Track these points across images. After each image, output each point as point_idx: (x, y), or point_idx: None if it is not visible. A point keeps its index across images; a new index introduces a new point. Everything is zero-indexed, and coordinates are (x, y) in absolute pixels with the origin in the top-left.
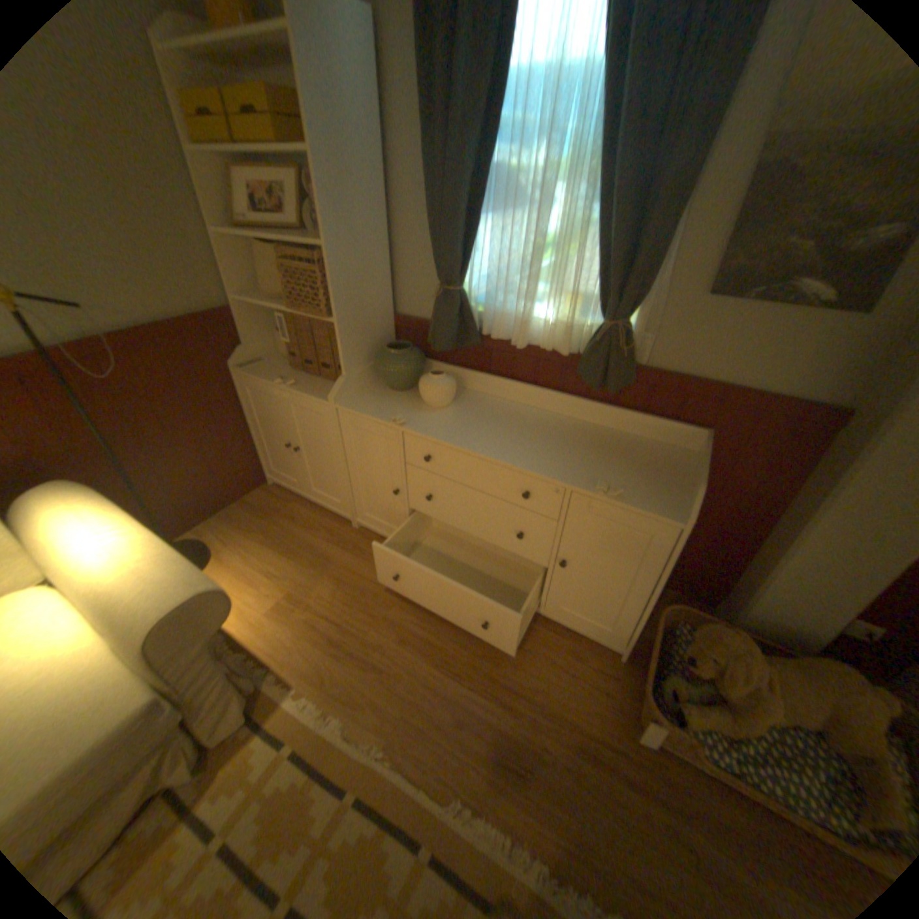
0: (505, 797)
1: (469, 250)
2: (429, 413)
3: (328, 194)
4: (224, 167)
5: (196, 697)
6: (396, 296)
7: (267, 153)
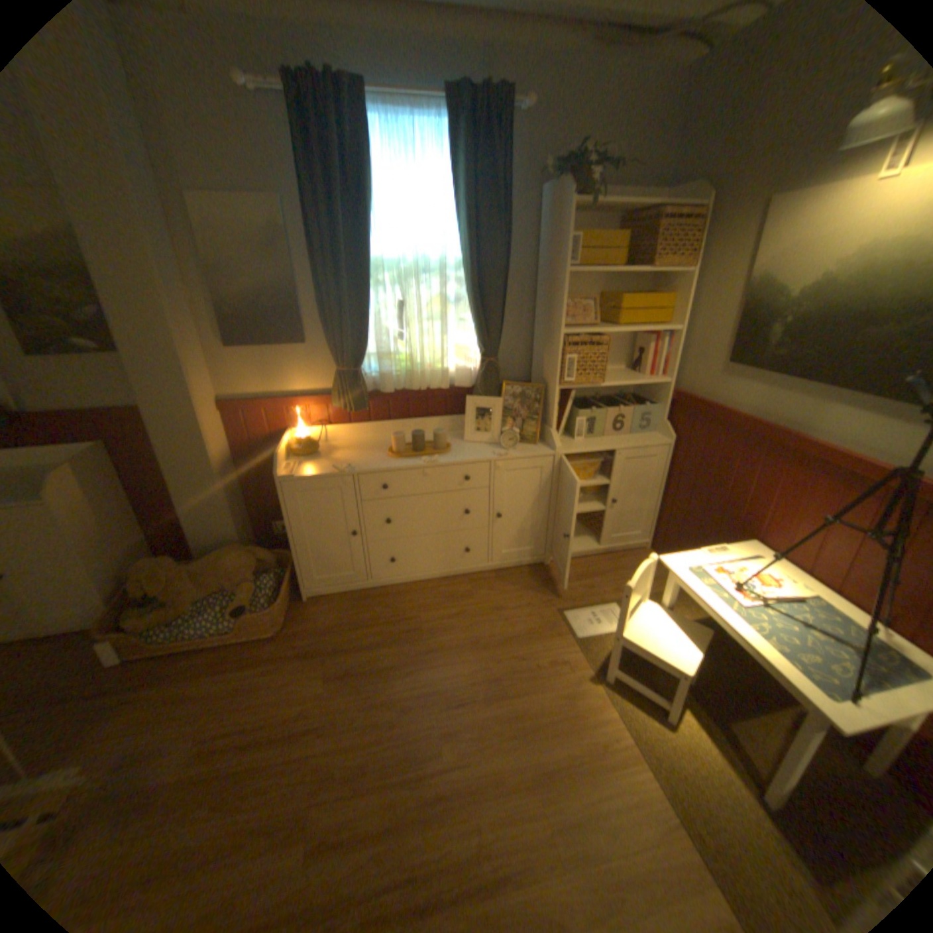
0: None
1: None
2: None
3: None
4: None
5: None
6: None
7: None
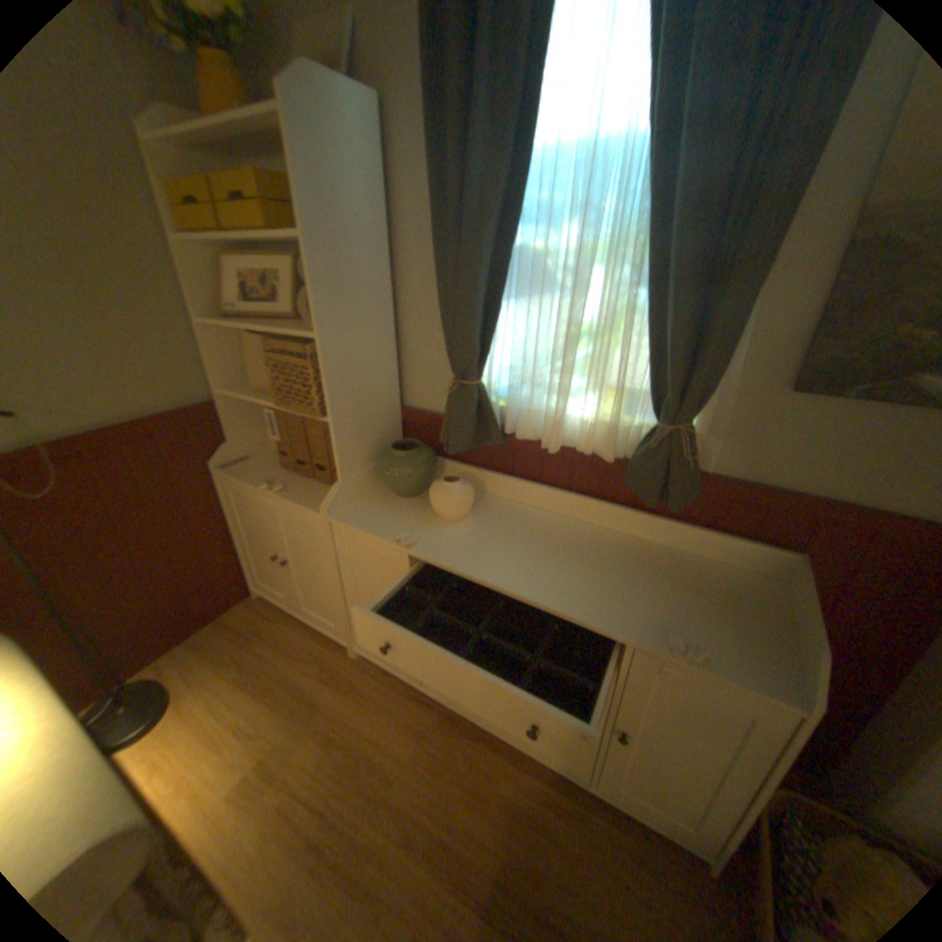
0: None
1: (488, 340)
2: (442, 528)
3: (322, 282)
4: (213, 255)
5: None
6: (403, 387)
7: (261, 240)
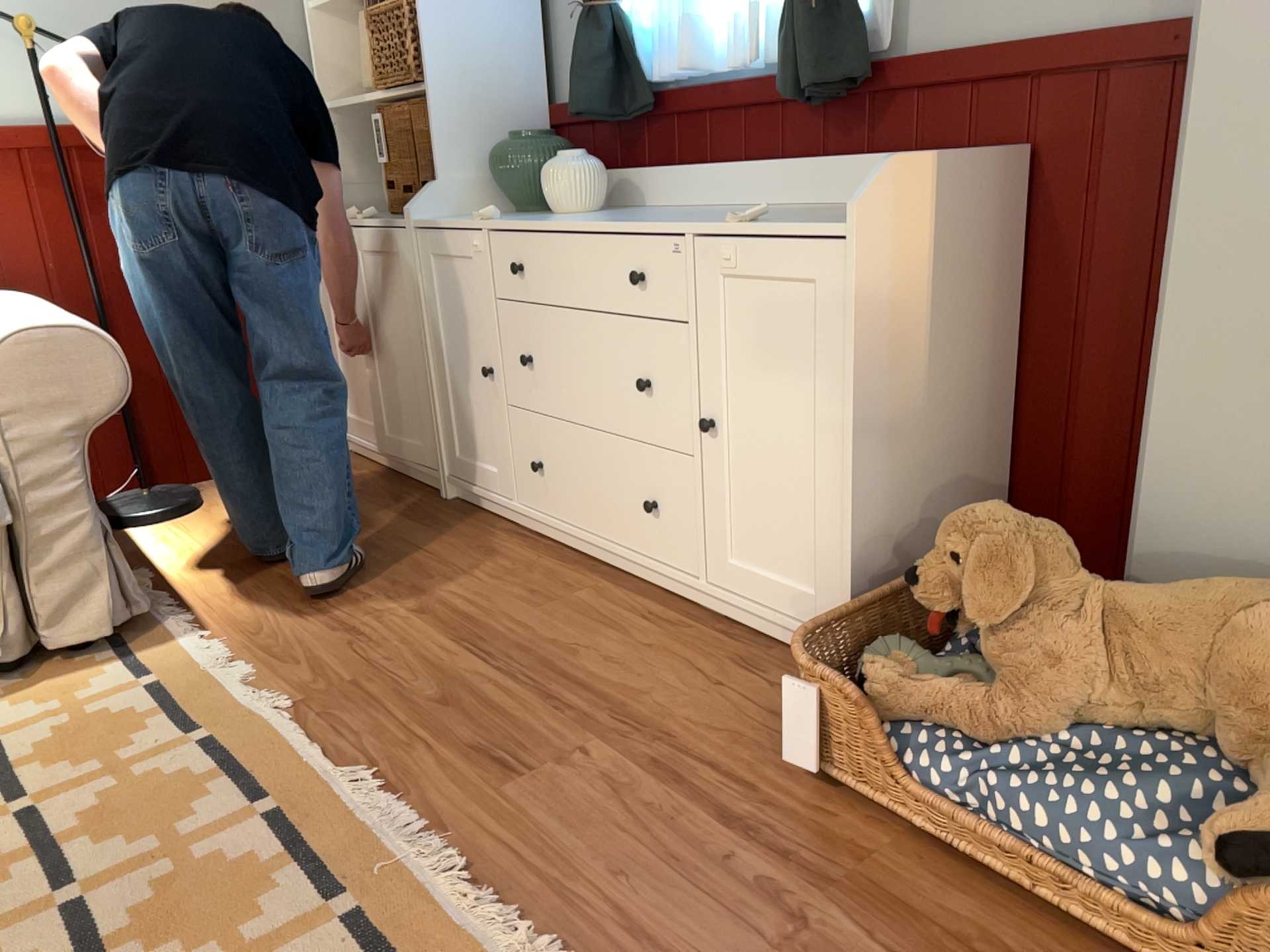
0: (459, 784)
1: None
2: (547, 217)
3: None
4: None
5: (46, 518)
6: (554, 79)
7: None
